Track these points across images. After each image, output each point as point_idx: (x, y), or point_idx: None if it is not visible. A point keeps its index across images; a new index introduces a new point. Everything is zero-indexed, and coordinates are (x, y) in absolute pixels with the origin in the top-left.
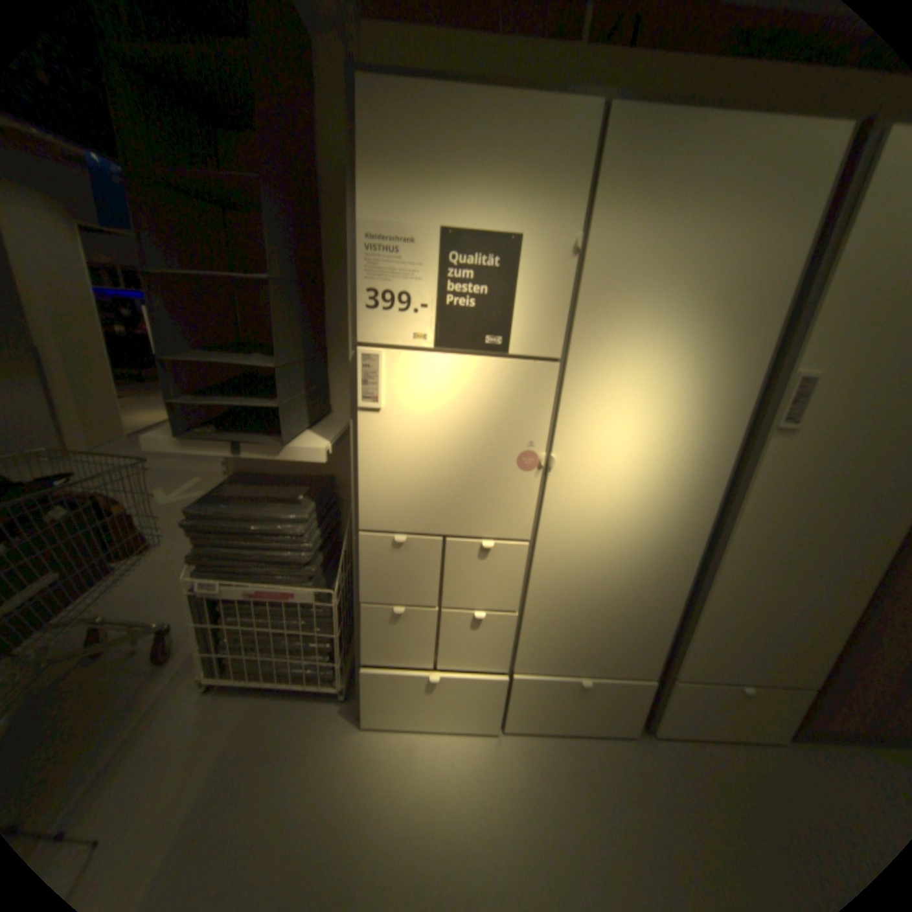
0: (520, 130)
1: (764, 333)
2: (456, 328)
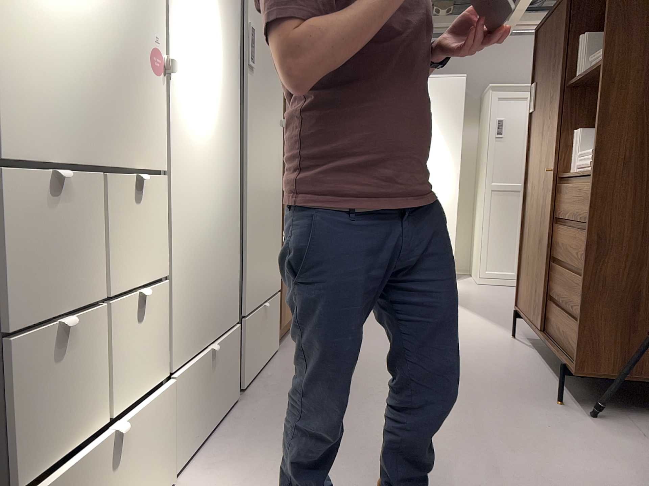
0: None
1: None
2: None
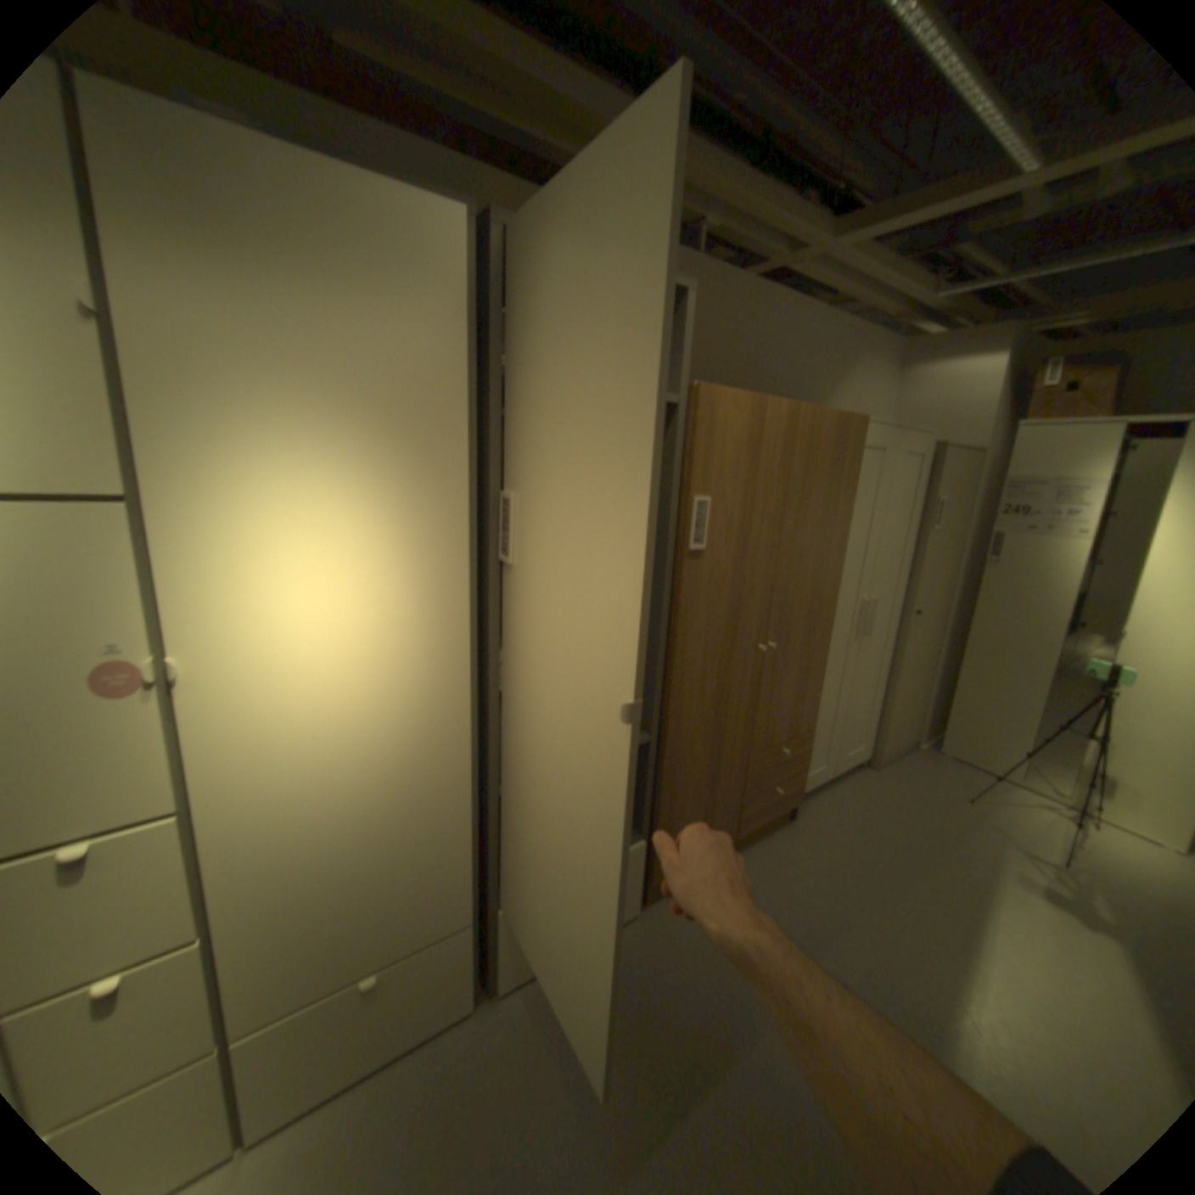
0: None
1: (449, 448)
2: None
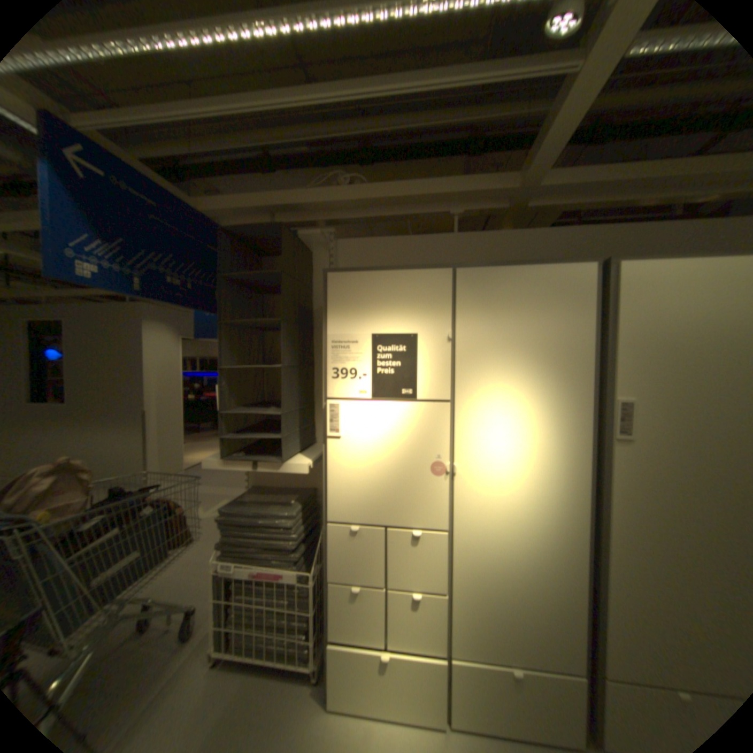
0: (410, 287)
1: (582, 377)
2: (384, 386)
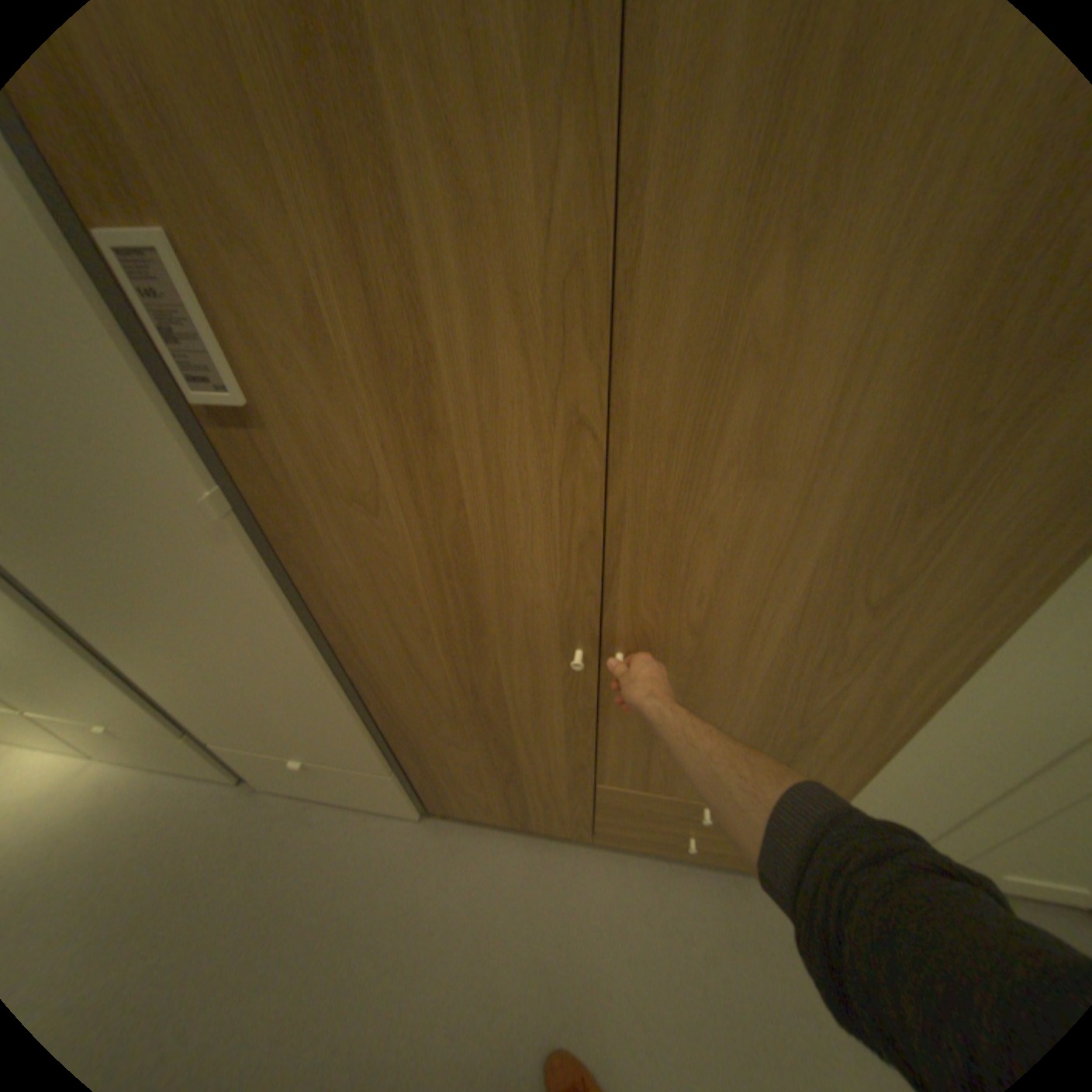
0: None
1: None
2: None
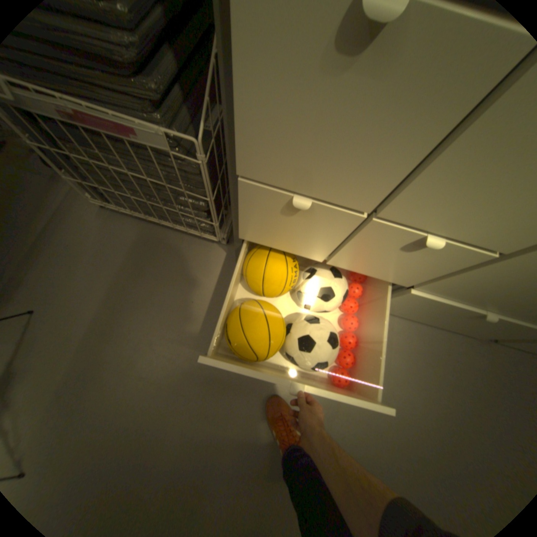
0: None
1: None
2: None
